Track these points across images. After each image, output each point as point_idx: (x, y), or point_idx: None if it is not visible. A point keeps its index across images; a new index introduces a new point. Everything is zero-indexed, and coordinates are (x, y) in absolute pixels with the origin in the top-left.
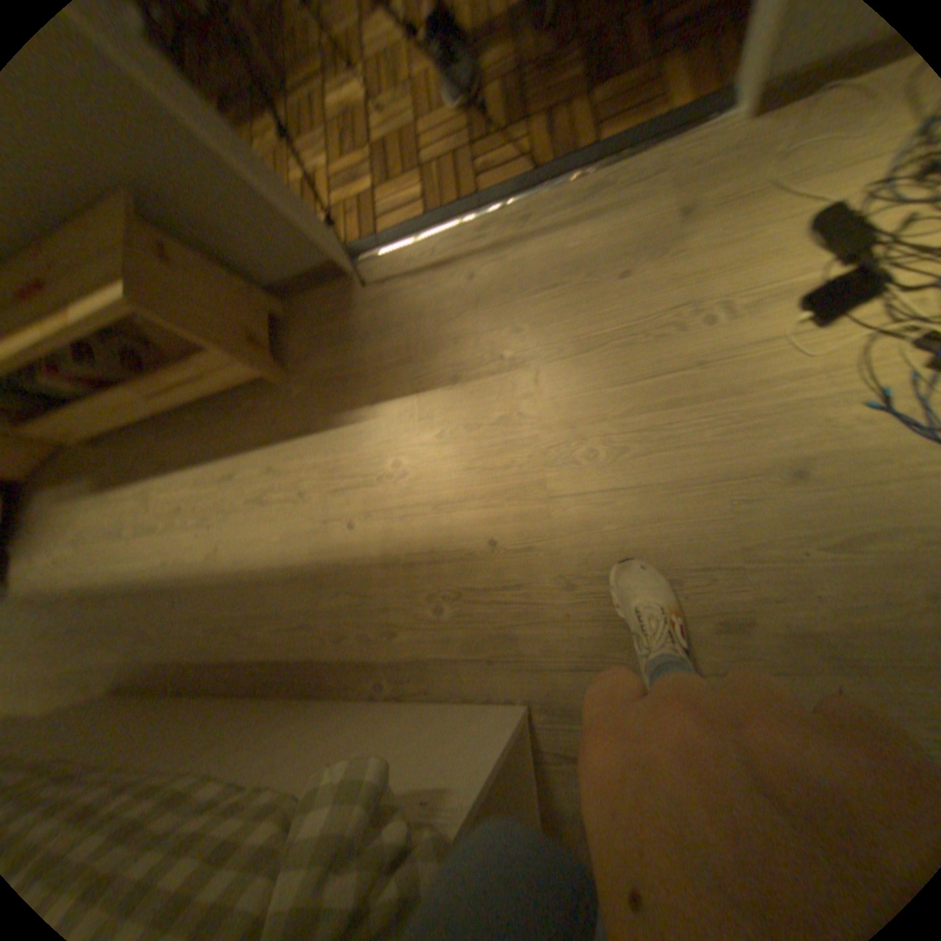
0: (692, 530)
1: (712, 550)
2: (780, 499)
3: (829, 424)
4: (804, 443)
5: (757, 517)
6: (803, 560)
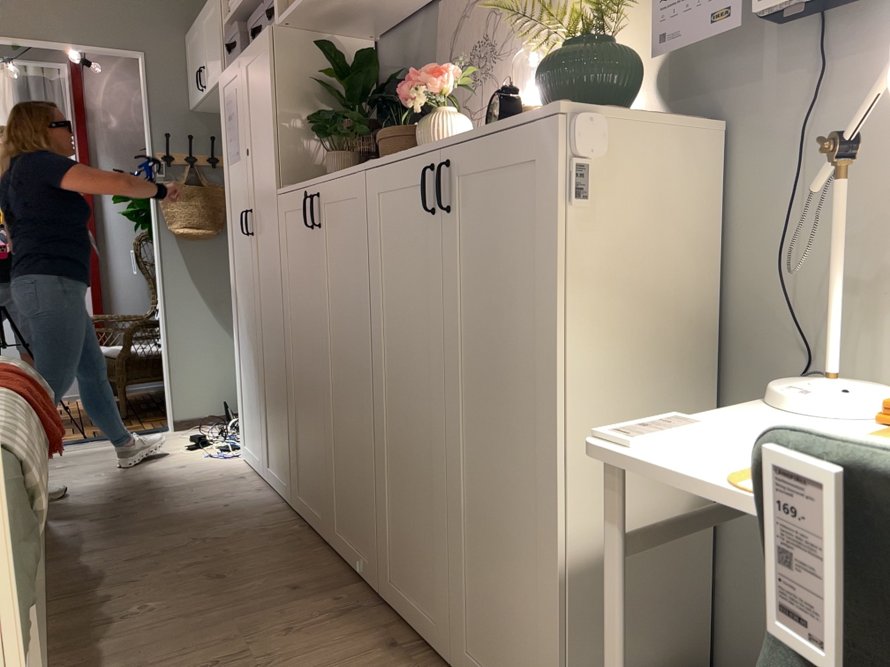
0: (141, 479)
1: (148, 480)
2: (175, 470)
3: (193, 460)
4: (185, 463)
5: (166, 474)
6: (182, 477)
